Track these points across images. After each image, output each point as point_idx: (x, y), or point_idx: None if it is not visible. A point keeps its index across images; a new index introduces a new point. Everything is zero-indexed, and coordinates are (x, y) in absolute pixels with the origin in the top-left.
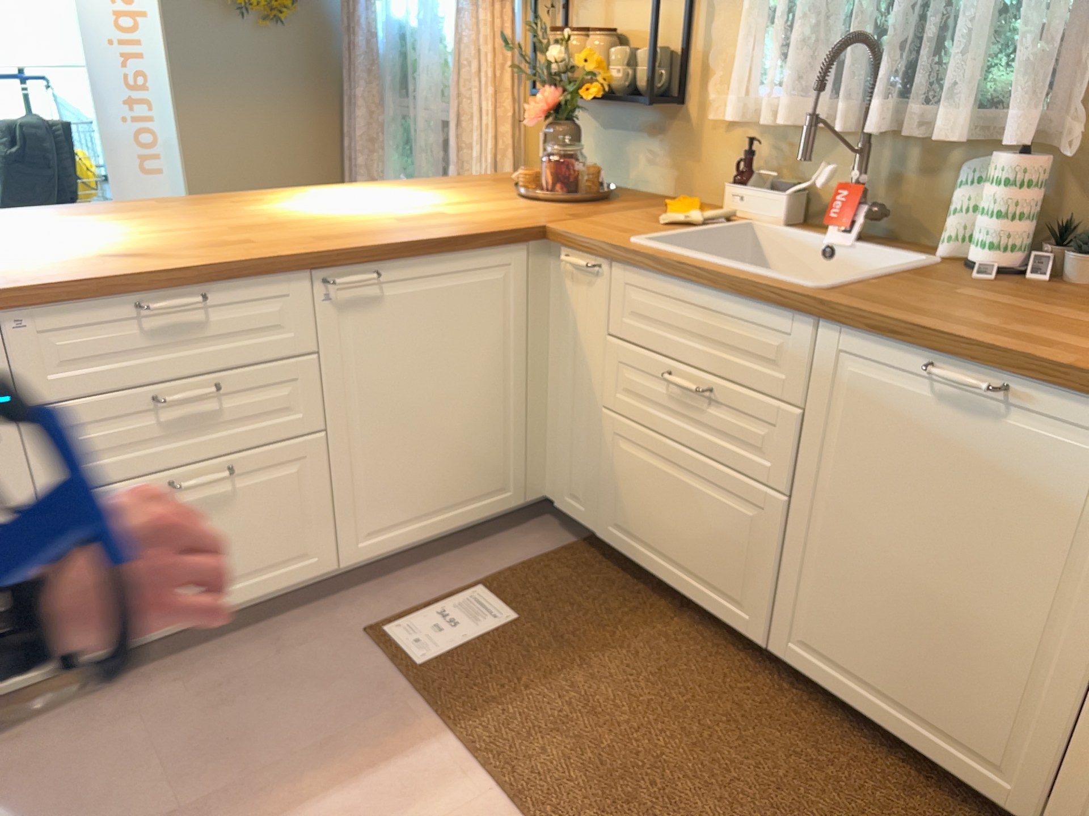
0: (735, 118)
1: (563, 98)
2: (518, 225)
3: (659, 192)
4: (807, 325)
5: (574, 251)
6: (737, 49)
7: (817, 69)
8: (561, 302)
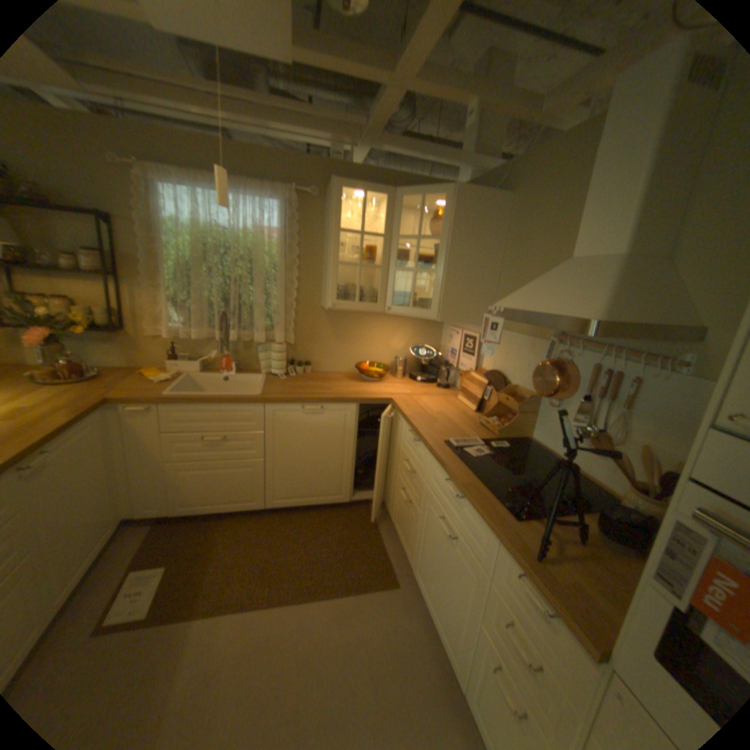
0: (162, 336)
1: (56, 332)
2: (92, 402)
3: (117, 367)
4: (260, 407)
5: (129, 406)
6: (154, 309)
7: (204, 320)
8: (120, 429)
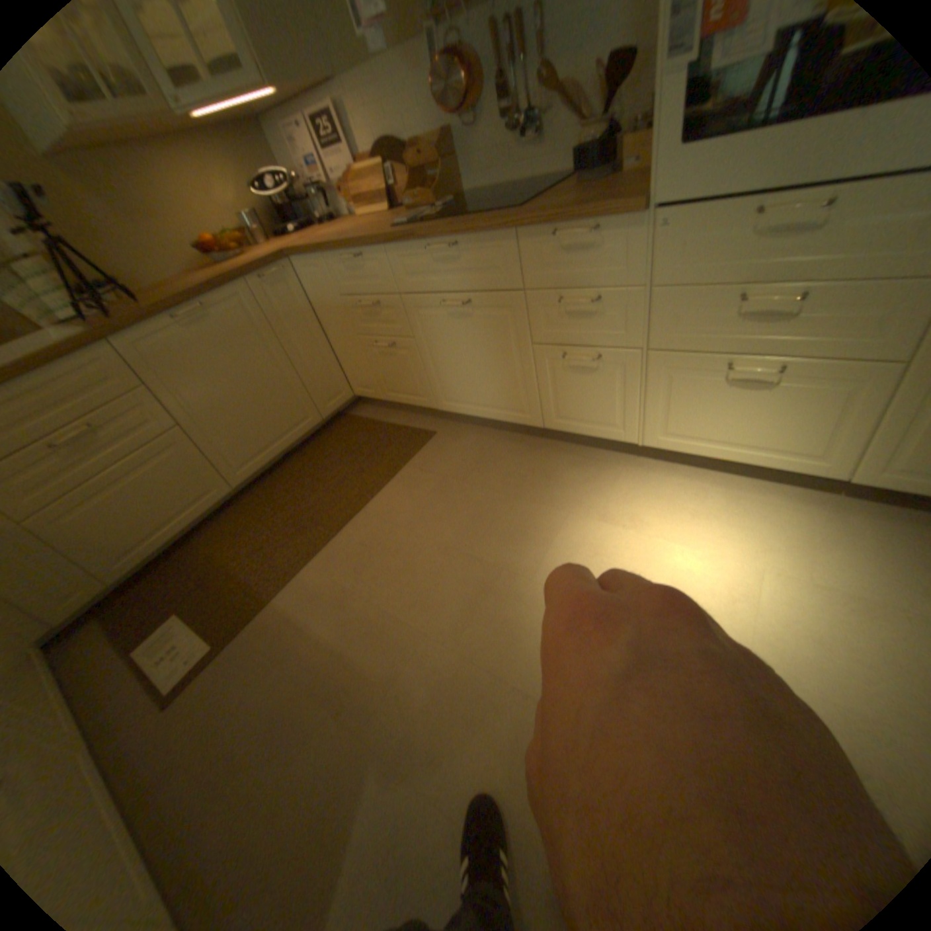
0: None
1: None
2: None
3: None
4: (104, 346)
5: None
6: None
7: None
8: None
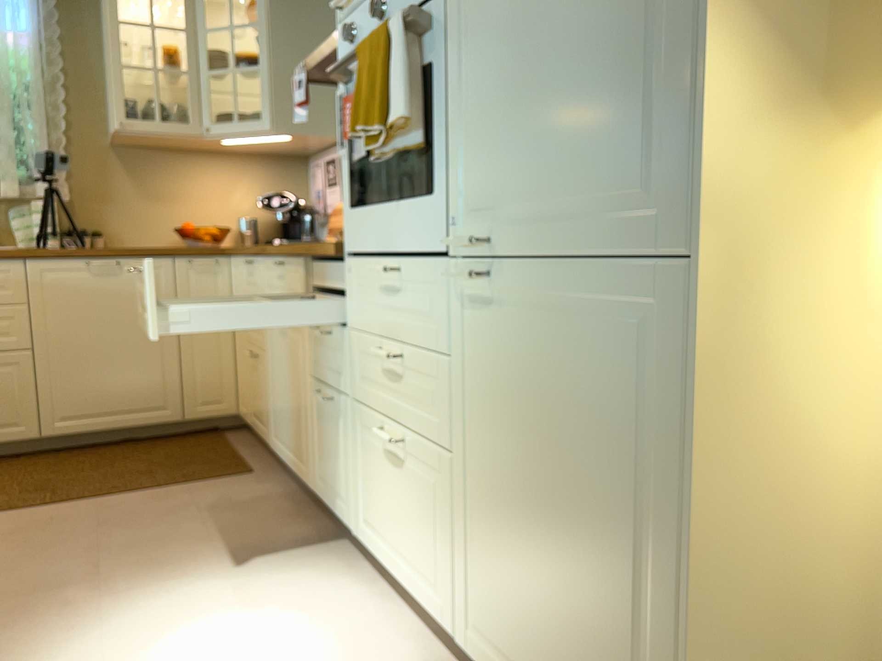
0: None
1: None
2: None
3: None
4: (17, 263)
5: None
6: None
7: None
8: None
